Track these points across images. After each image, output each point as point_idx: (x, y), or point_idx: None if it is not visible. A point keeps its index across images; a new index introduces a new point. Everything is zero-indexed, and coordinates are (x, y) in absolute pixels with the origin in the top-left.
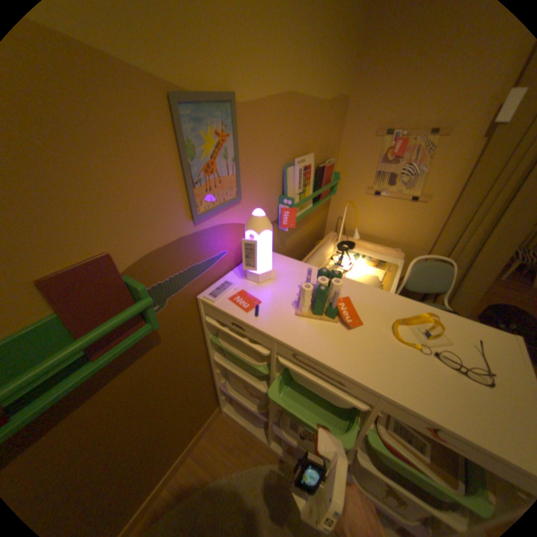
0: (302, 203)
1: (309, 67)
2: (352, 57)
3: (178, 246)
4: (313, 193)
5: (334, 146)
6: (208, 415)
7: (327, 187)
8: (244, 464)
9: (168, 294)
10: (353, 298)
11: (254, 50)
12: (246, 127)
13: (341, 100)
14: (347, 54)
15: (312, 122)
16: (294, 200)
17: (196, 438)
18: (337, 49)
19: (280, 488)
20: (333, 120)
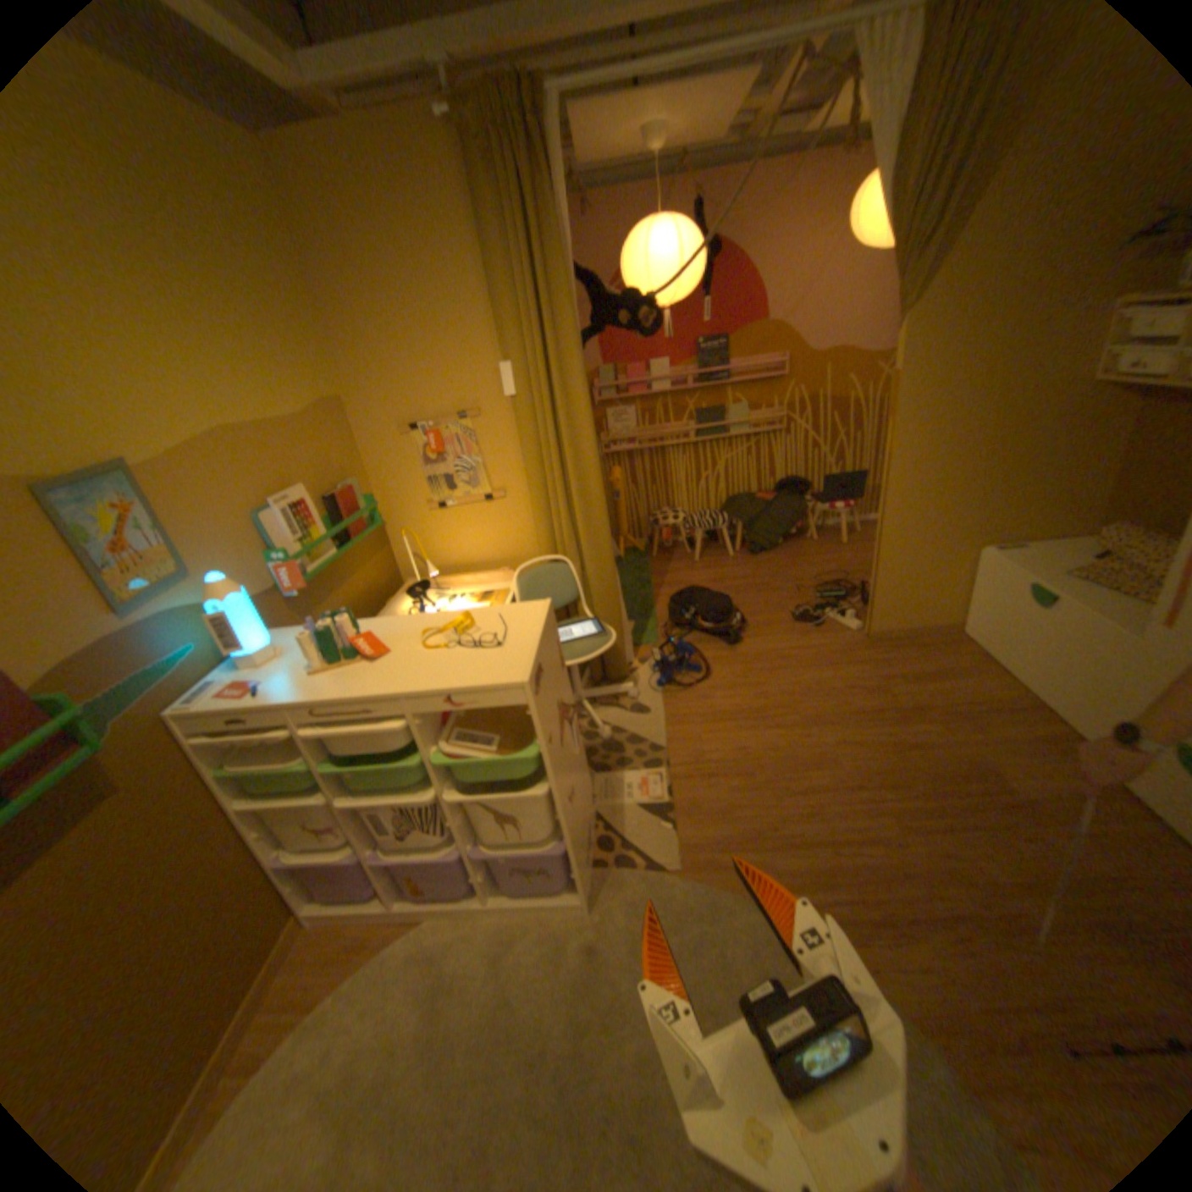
0: (305, 553)
1: (237, 394)
2: (314, 355)
3: (103, 651)
4: (328, 535)
5: (346, 464)
6: (272, 934)
7: (351, 521)
8: (358, 964)
9: (108, 718)
10: (385, 635)
11: (135, 410)
12: (158, 488)
13: (323, 407)
14: (301, 356)
15: (279, 448)
16: (287, 553)
17: (260, 978)
18: (279, 358)
19: (421, 953)
20: (322, 434)
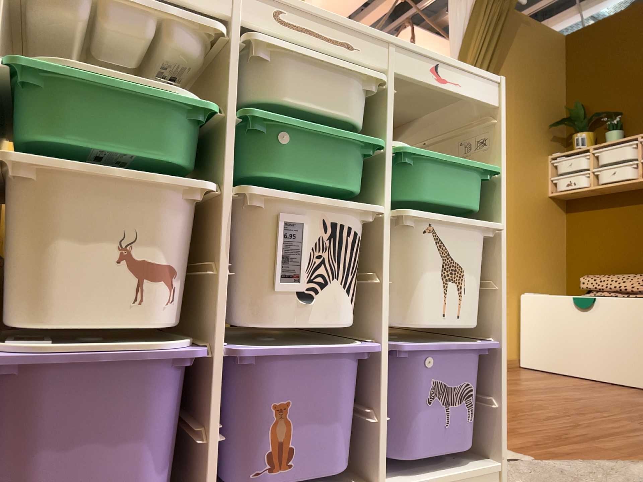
0: None
1: None
2: None
3: None
4: None
5: None
6: None
7: None
8: None
9: None
10: None
11: None
12: None
13: None
14: None
15: None
16: None
17: None
18: None
19: None
20: None
